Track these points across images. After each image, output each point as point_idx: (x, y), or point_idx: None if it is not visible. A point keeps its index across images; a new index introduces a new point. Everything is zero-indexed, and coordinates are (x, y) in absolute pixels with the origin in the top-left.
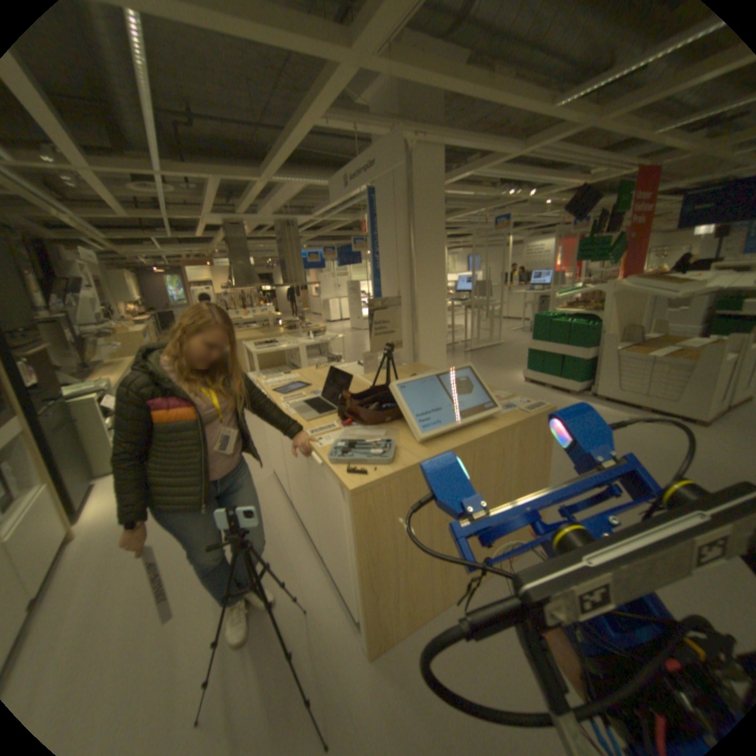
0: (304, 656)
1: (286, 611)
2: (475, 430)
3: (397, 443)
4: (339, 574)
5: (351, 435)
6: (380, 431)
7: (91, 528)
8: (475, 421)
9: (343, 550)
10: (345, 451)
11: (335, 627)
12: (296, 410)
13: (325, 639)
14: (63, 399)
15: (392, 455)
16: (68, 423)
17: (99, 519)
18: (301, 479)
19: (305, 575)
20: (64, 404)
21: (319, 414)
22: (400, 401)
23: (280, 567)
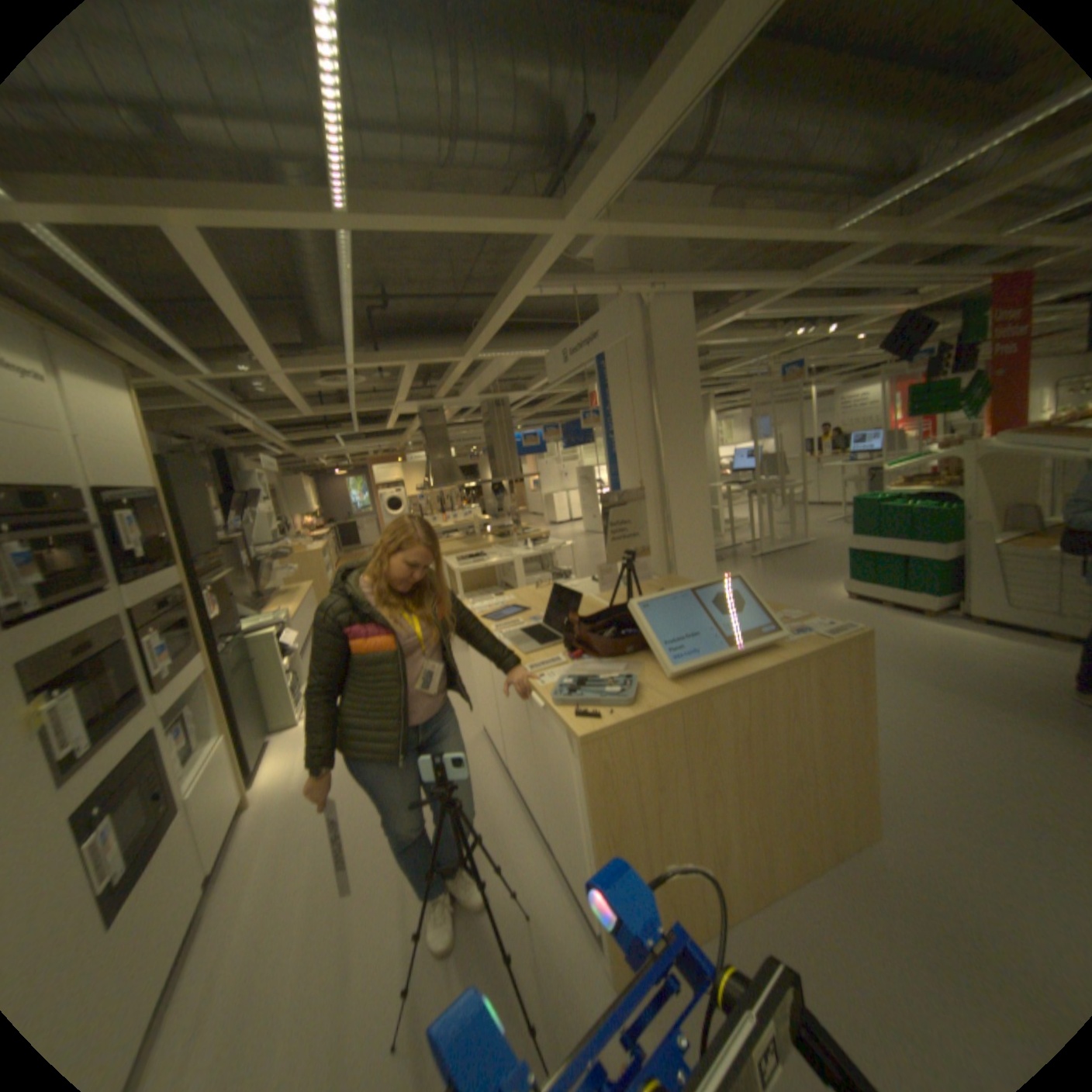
0: (527, 978)
1: (502, 915)
2: (750, 664)
3: (641, 681)
4: (570, 864)
5: (581, 672)
6: (619, 666)
7: (265, 795)
8: (751, 652)
9: (574, 826)
10: (572, 691)
11: (567, 942)
12: (510, 641)
13: (555, 958)
14: (241, 634)
15: (634, 696)
16: (245, 663)
17: (273, 785)
18: (519, 733)
19: (526, 869)
20: (242, 639)
21: (540, 645)
22: (642, 625)
23: (494, 856)
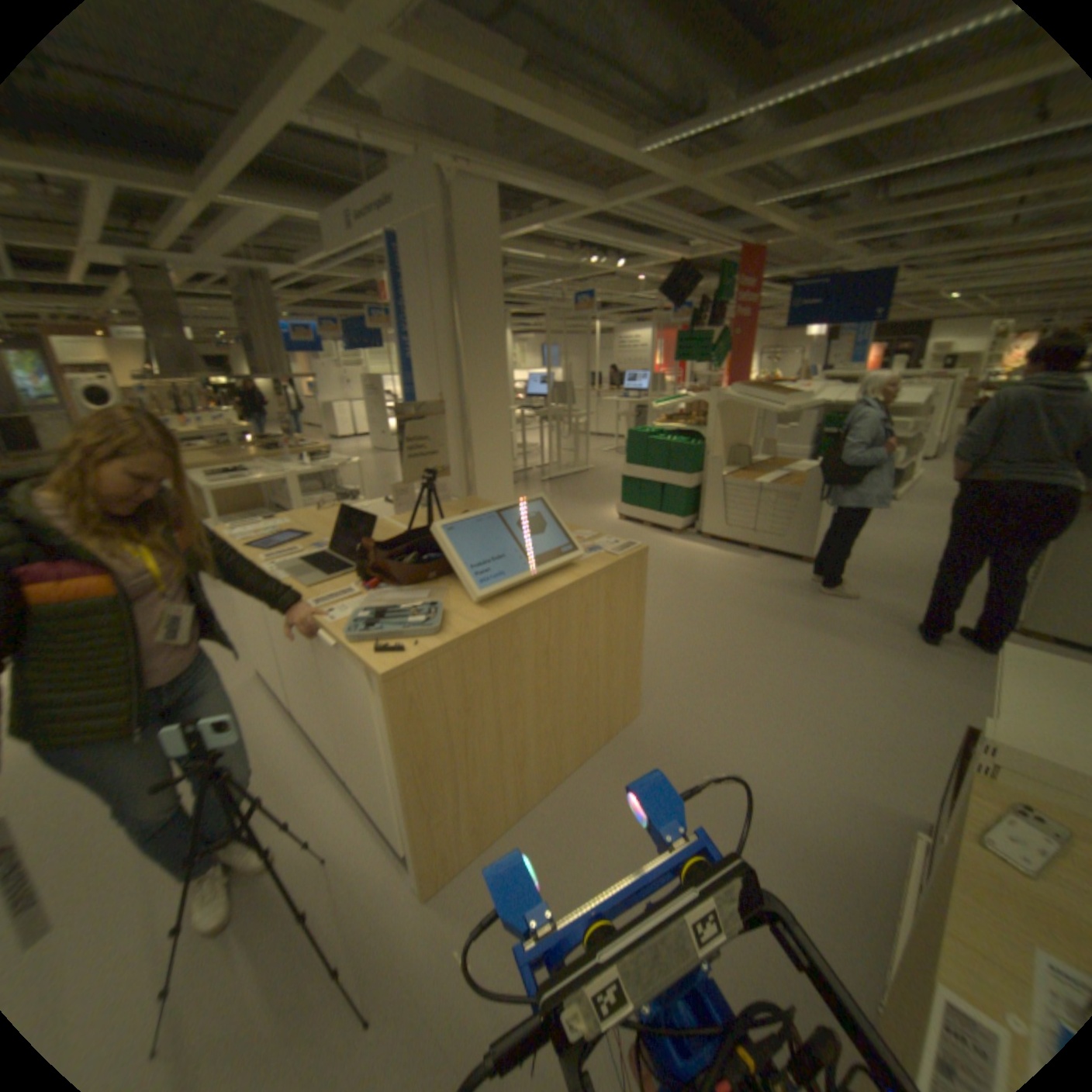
0: (326, 918)
1: (292, 865)
2: (551, 582)
3: (447, 606)
4: (372, 797)
5: (380, 602)
6: (423, 593)
7: None
8: (551, 571)
9: (375, 761)
10: (371, 624)
11: (370, 870)
12: (290, 572)
13: (357, 889)
14: None
15: (441, 623)
16: None
17: None
18: (306, 673)
19: (320, 811)
20: None
21: (329, 575)
22: (449, 549)
23: (279, 807)
